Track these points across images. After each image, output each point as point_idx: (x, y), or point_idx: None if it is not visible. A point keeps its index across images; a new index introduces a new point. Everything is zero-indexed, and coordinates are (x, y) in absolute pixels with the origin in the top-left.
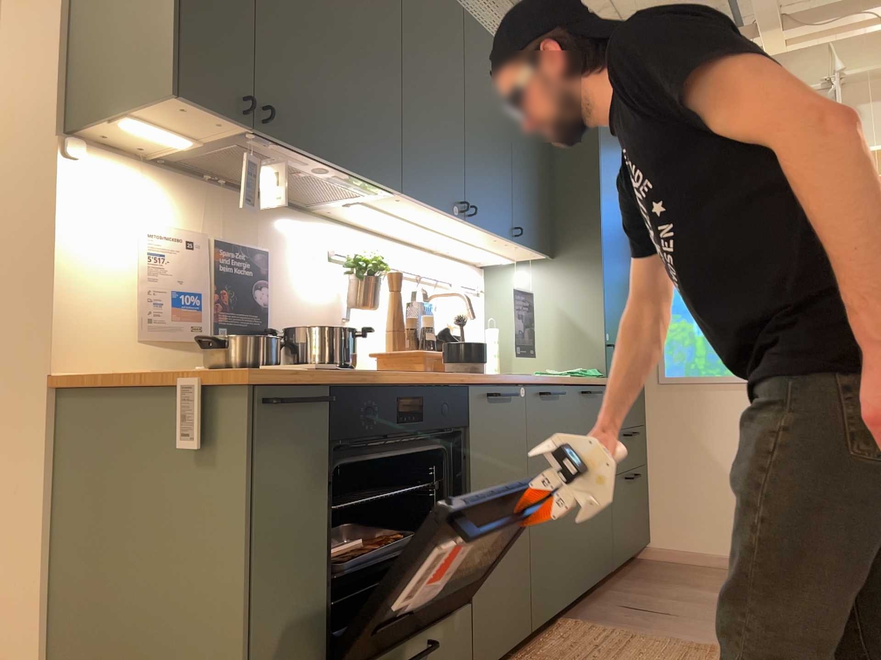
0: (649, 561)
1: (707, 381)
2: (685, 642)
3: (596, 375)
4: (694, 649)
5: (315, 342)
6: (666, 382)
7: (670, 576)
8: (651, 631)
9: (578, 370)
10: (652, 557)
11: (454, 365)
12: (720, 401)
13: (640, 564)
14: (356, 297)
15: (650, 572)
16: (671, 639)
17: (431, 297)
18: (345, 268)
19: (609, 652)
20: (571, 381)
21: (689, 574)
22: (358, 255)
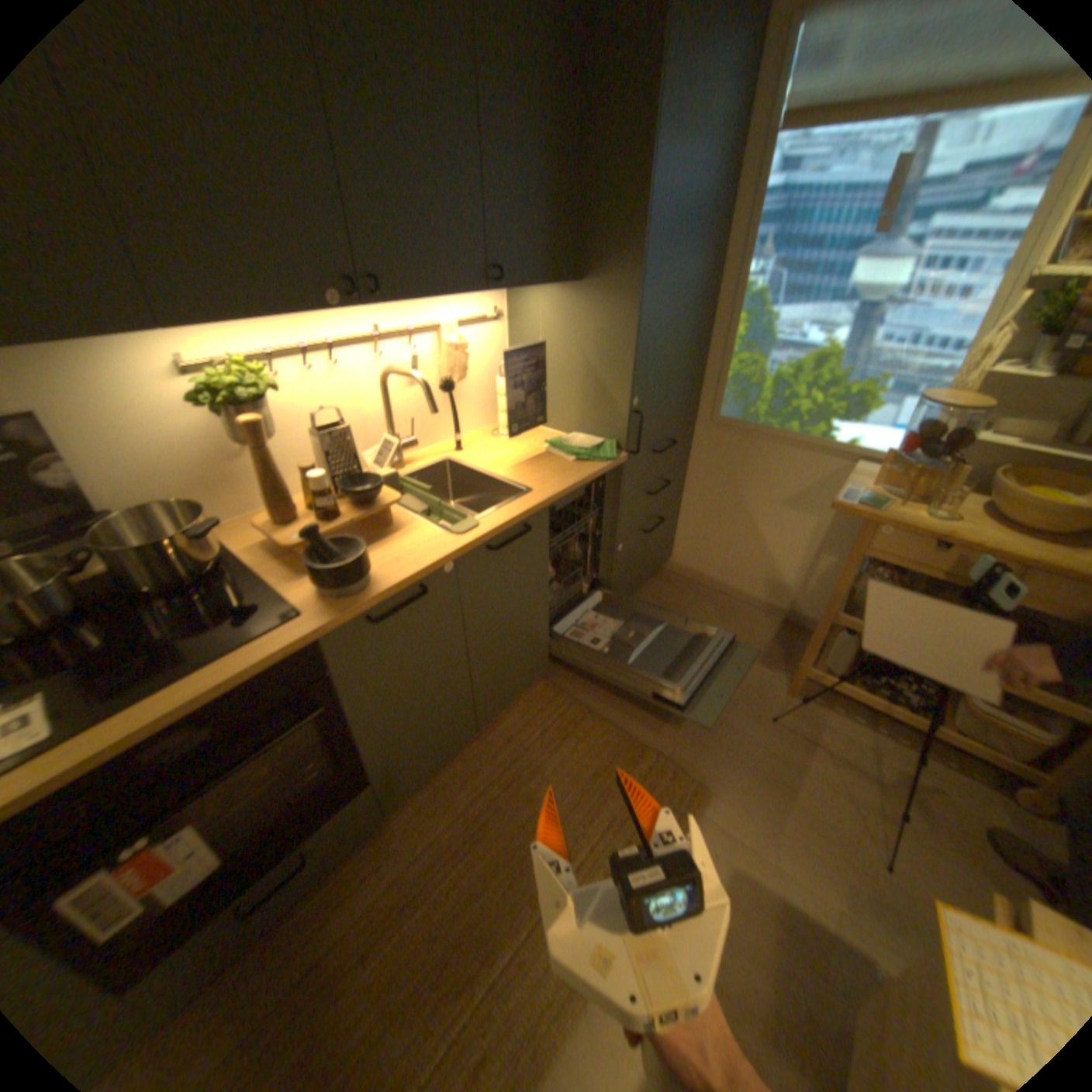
0: (664, 574)
1: (762, 432)
2: (623, 736)
3: (605, 459)
4: (625, 752)
5: (122, 562)
6: (717, 422)
7: (669, 606)
8: (606, 705)
9: (589, 447)
10: (668, 570)
11: (311, 591)
12: (769, 456)
13: (653, 580)
14: (232, 432)
15: (655, 596)
16: (615, 728)
17: (388, 373)
18: (194, 399)
19: (549, 744)
20: (547, 504)
21: (689, 603)
22: (213, 372)
